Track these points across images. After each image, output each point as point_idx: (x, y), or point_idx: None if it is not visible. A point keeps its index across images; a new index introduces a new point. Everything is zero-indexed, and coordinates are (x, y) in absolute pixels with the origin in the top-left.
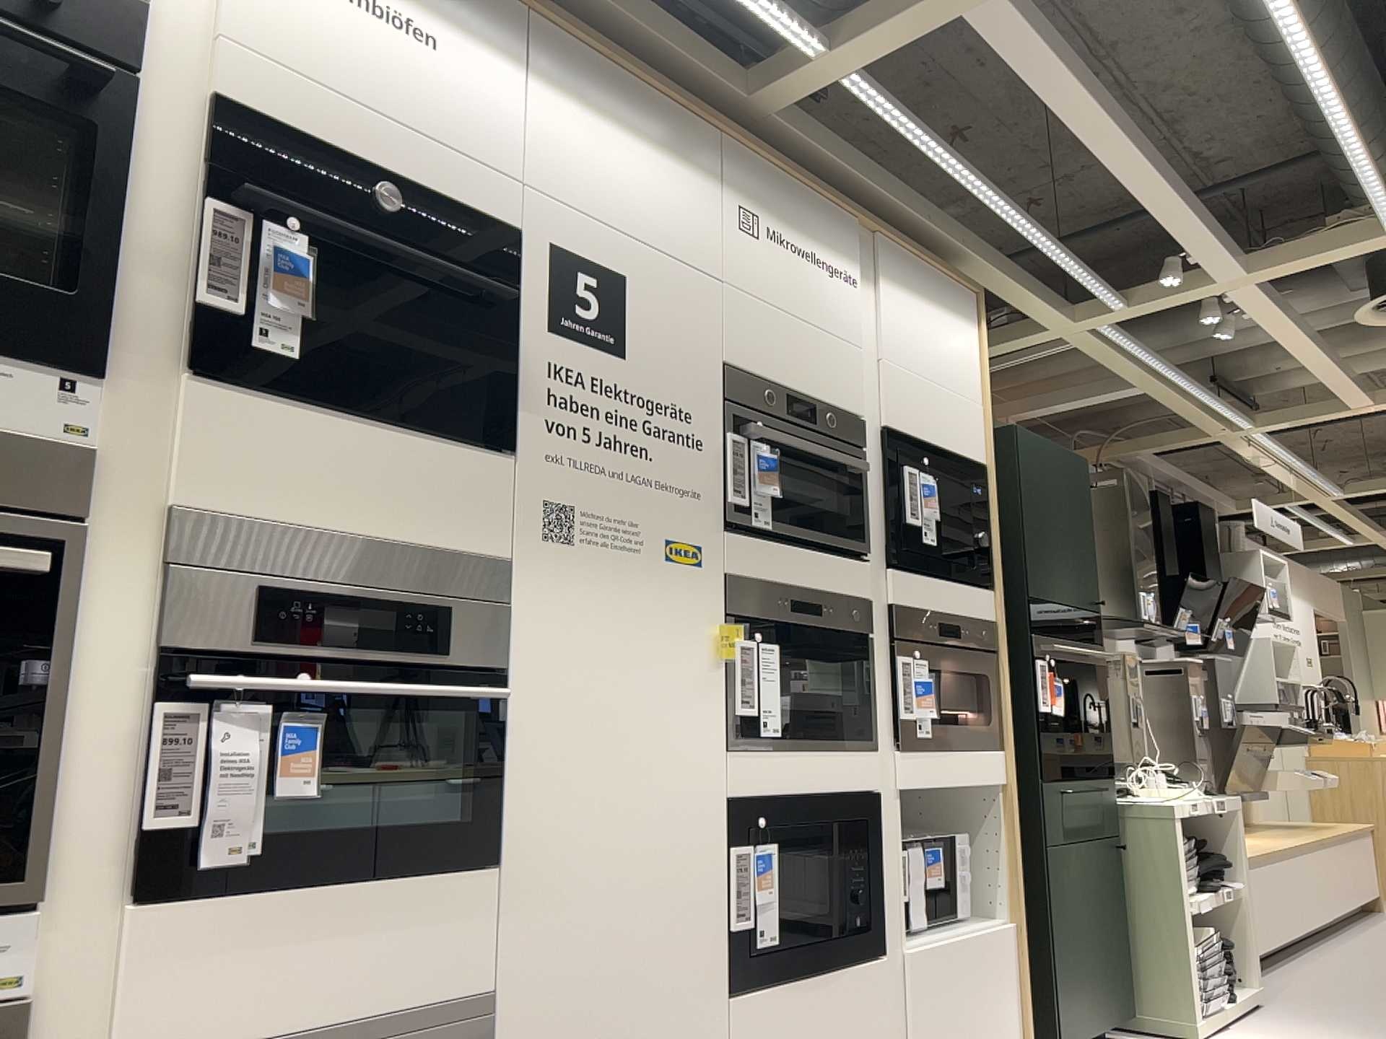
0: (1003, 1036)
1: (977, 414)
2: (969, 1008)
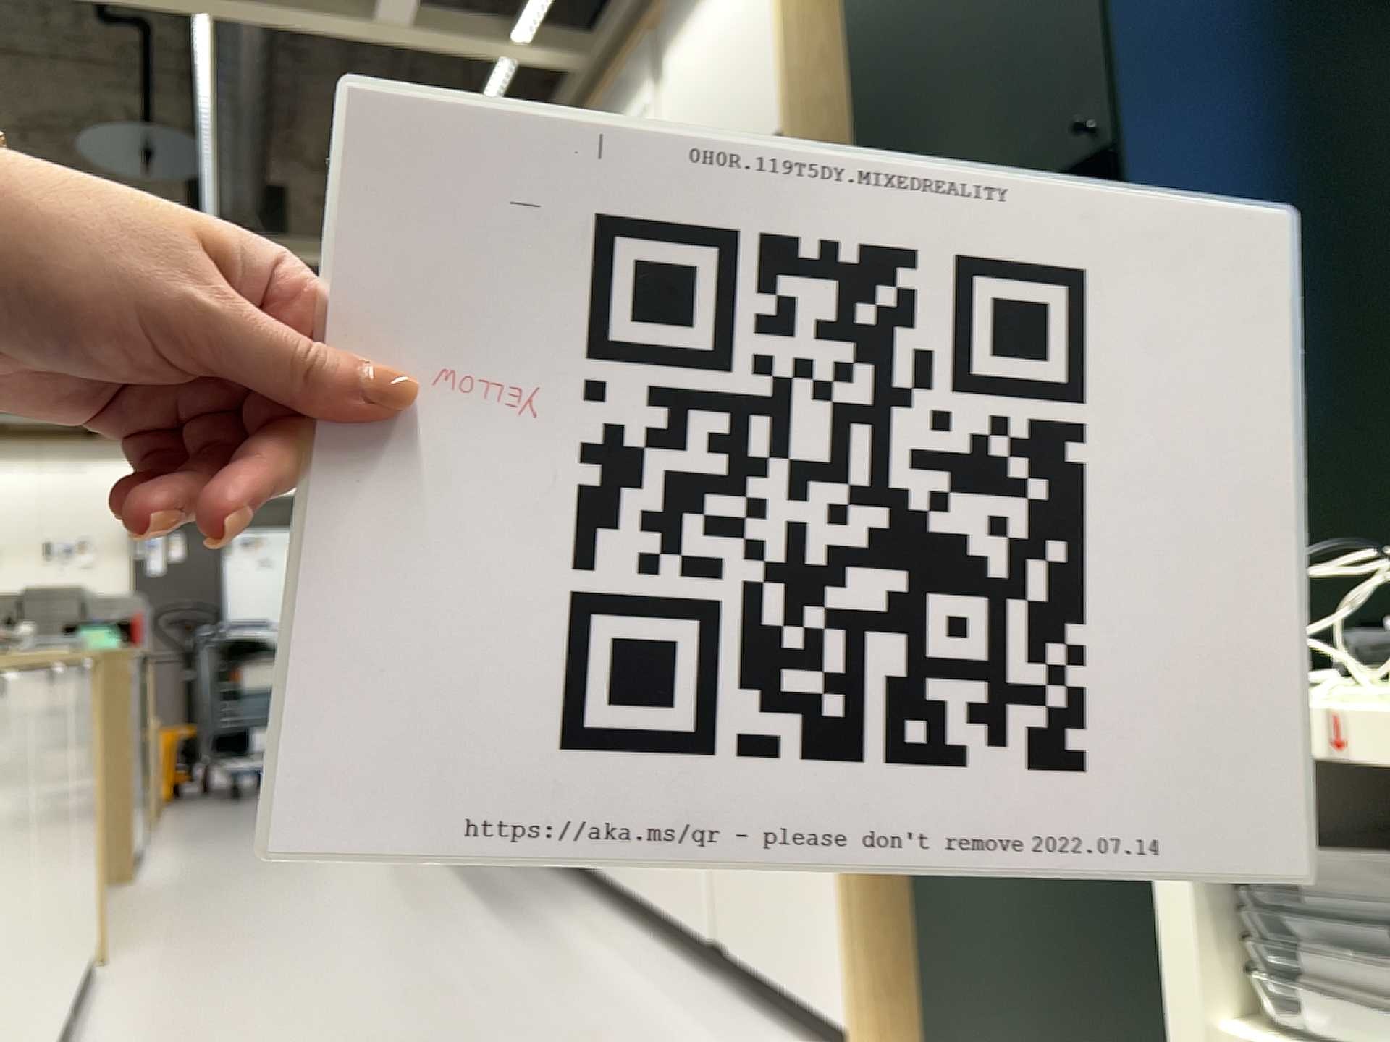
0: (826, 967)
1: (776, 55)
2: (779, 894)
